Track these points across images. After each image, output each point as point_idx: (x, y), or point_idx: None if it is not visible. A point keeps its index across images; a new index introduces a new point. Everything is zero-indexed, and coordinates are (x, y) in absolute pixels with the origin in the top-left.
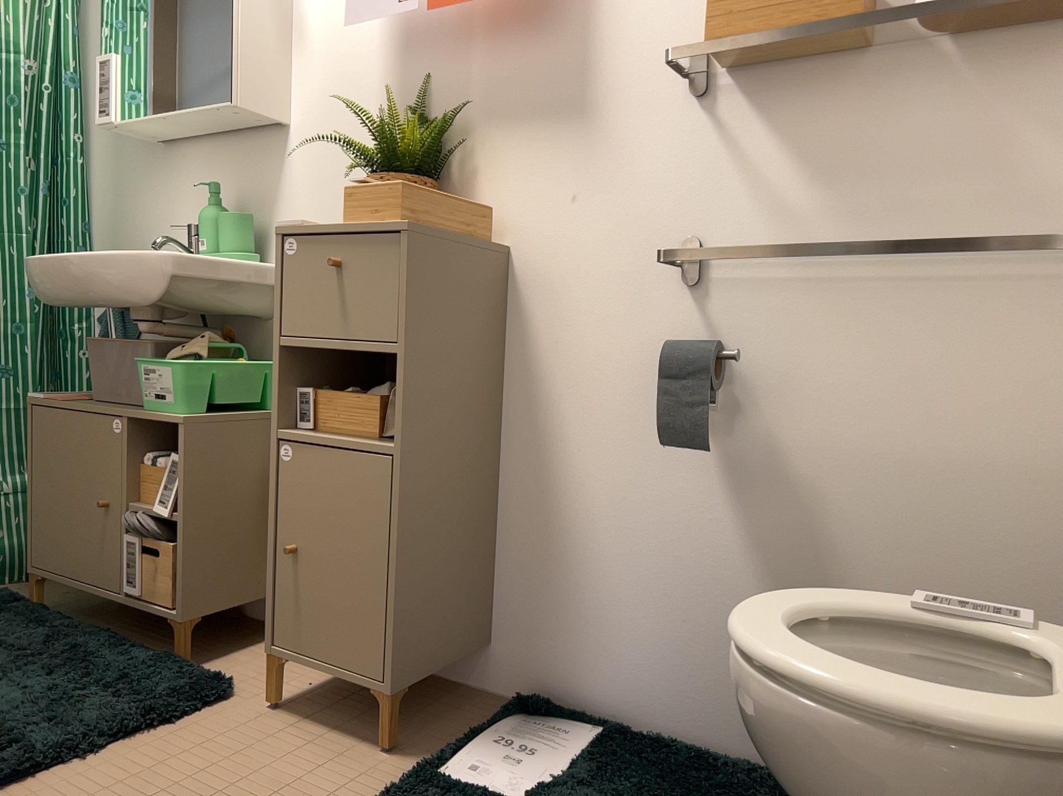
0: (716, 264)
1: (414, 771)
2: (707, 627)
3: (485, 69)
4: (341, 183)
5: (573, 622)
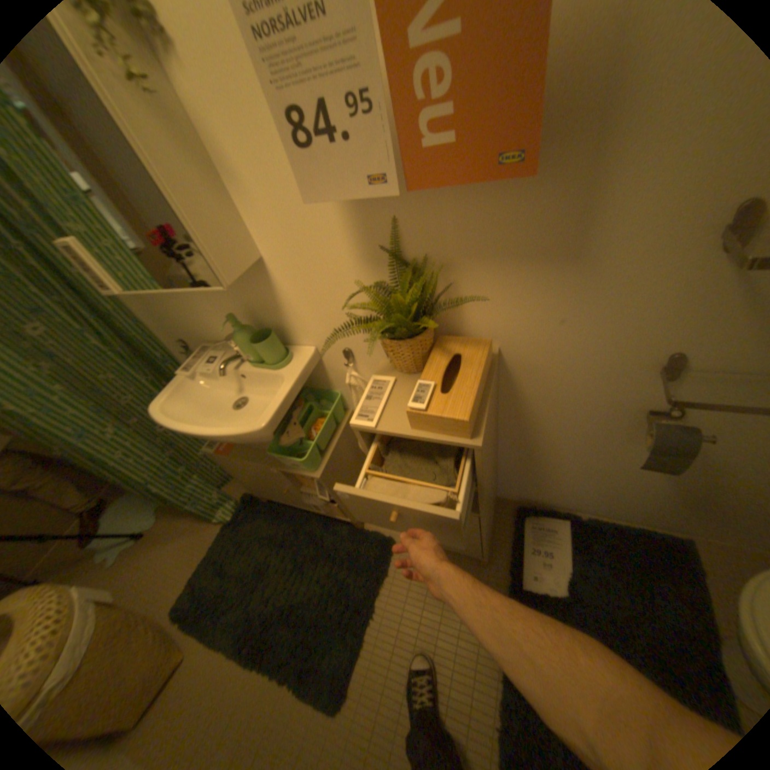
0: (695, 366)
1: (510, 585)
2: (630, 494)
3: (460, 211)
4: (333, 300)
5: (547, 486)
